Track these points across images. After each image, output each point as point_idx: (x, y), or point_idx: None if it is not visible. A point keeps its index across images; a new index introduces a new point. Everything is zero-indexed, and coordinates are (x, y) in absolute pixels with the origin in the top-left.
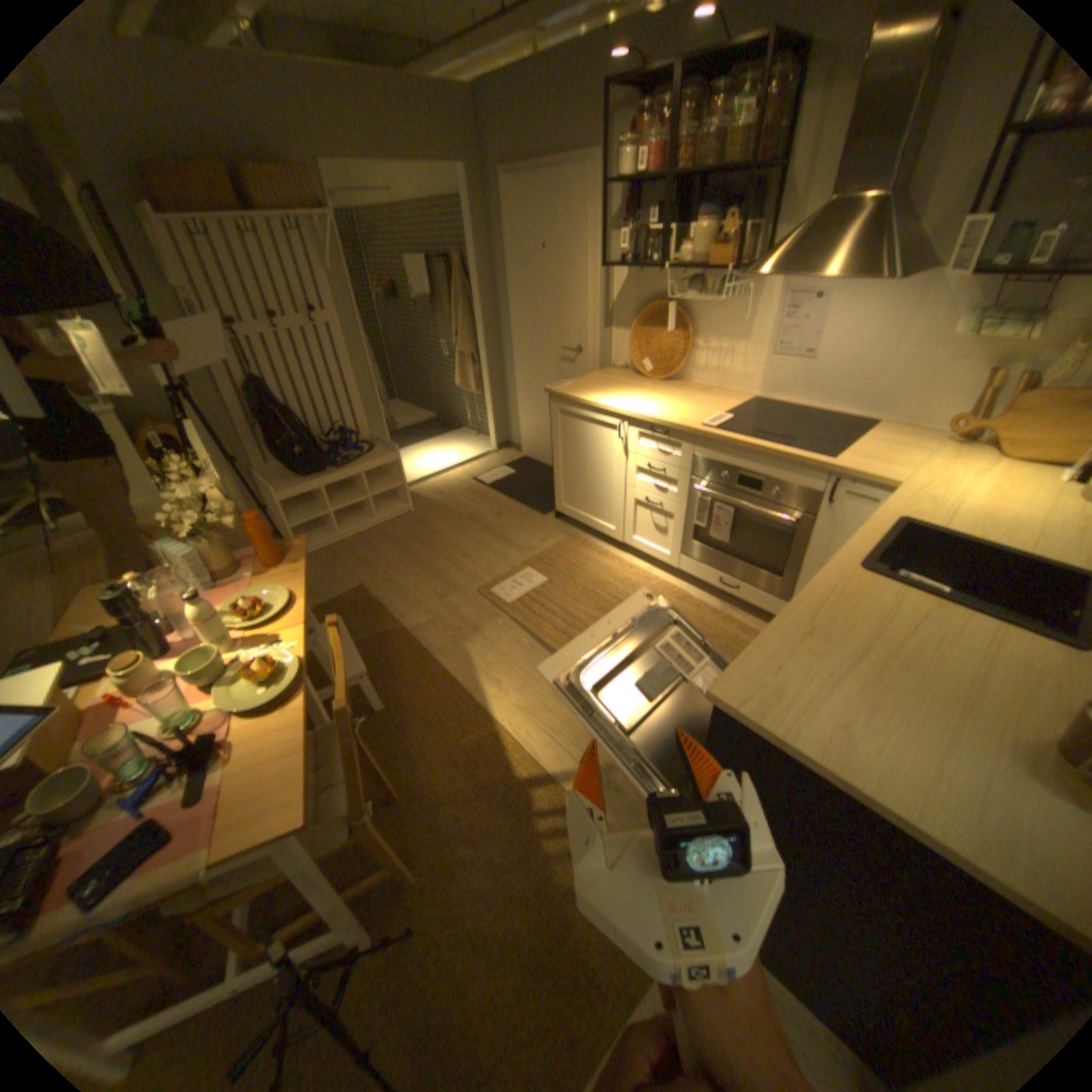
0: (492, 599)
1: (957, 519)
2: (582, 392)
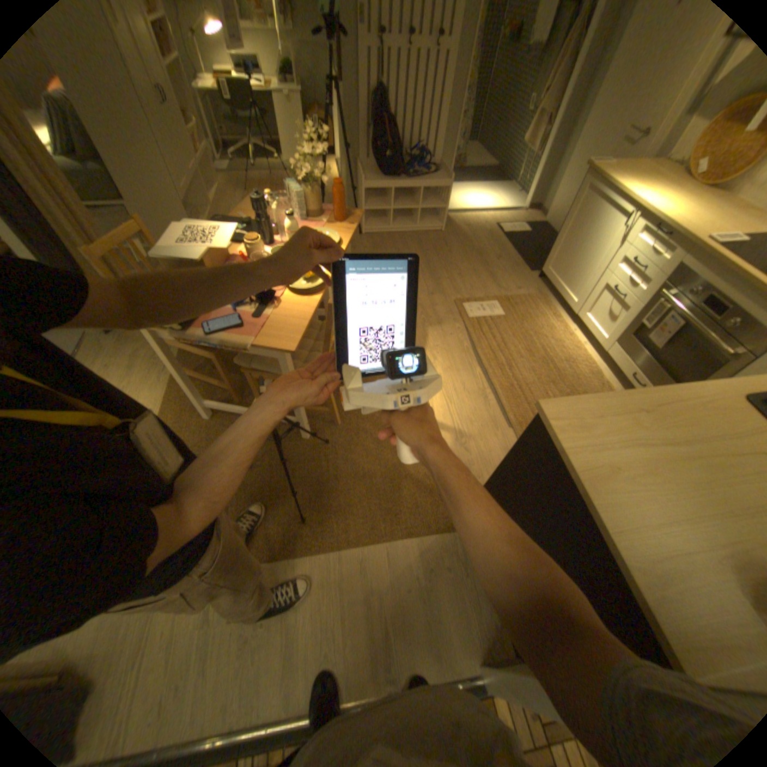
0: (460, 310)
1: None
2: (619, 173)
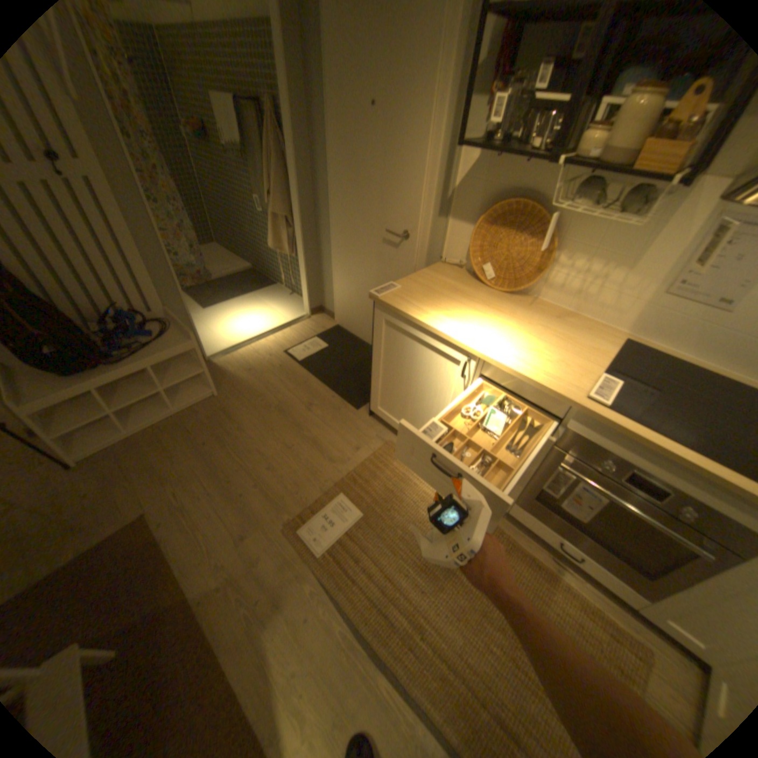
0: (300, 547)
1: None
2: (417, 303)
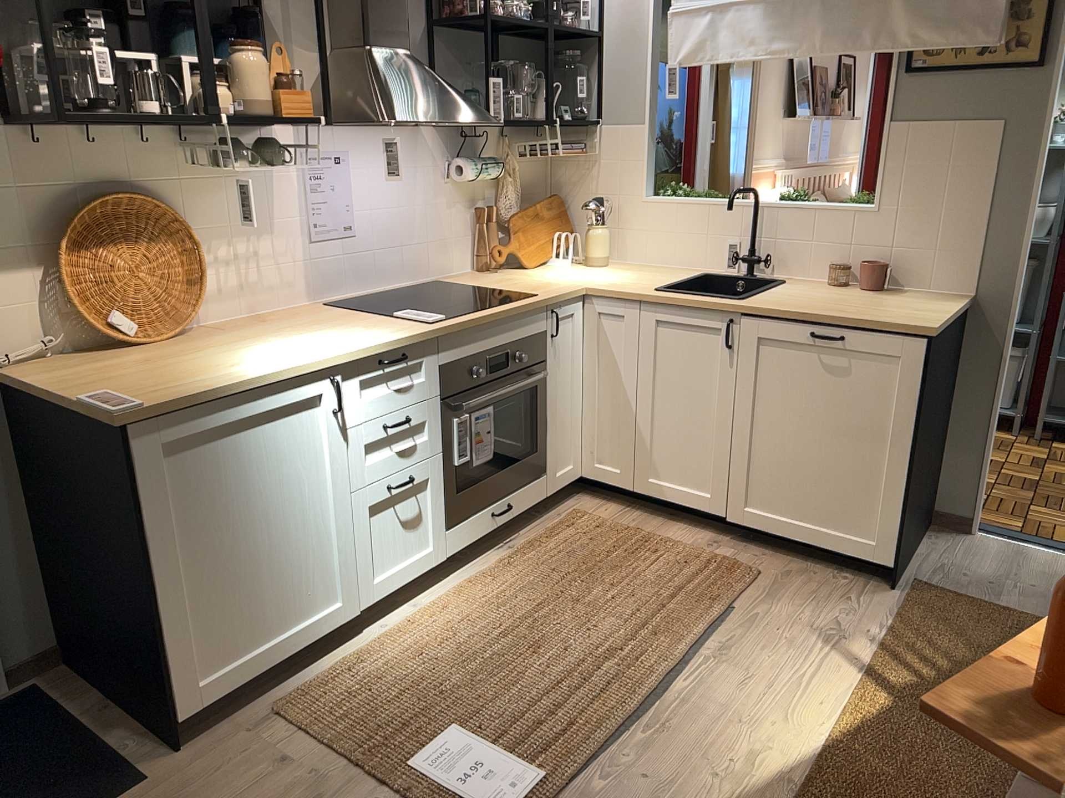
0: None
1: (644, 283)
2: (183, 382)
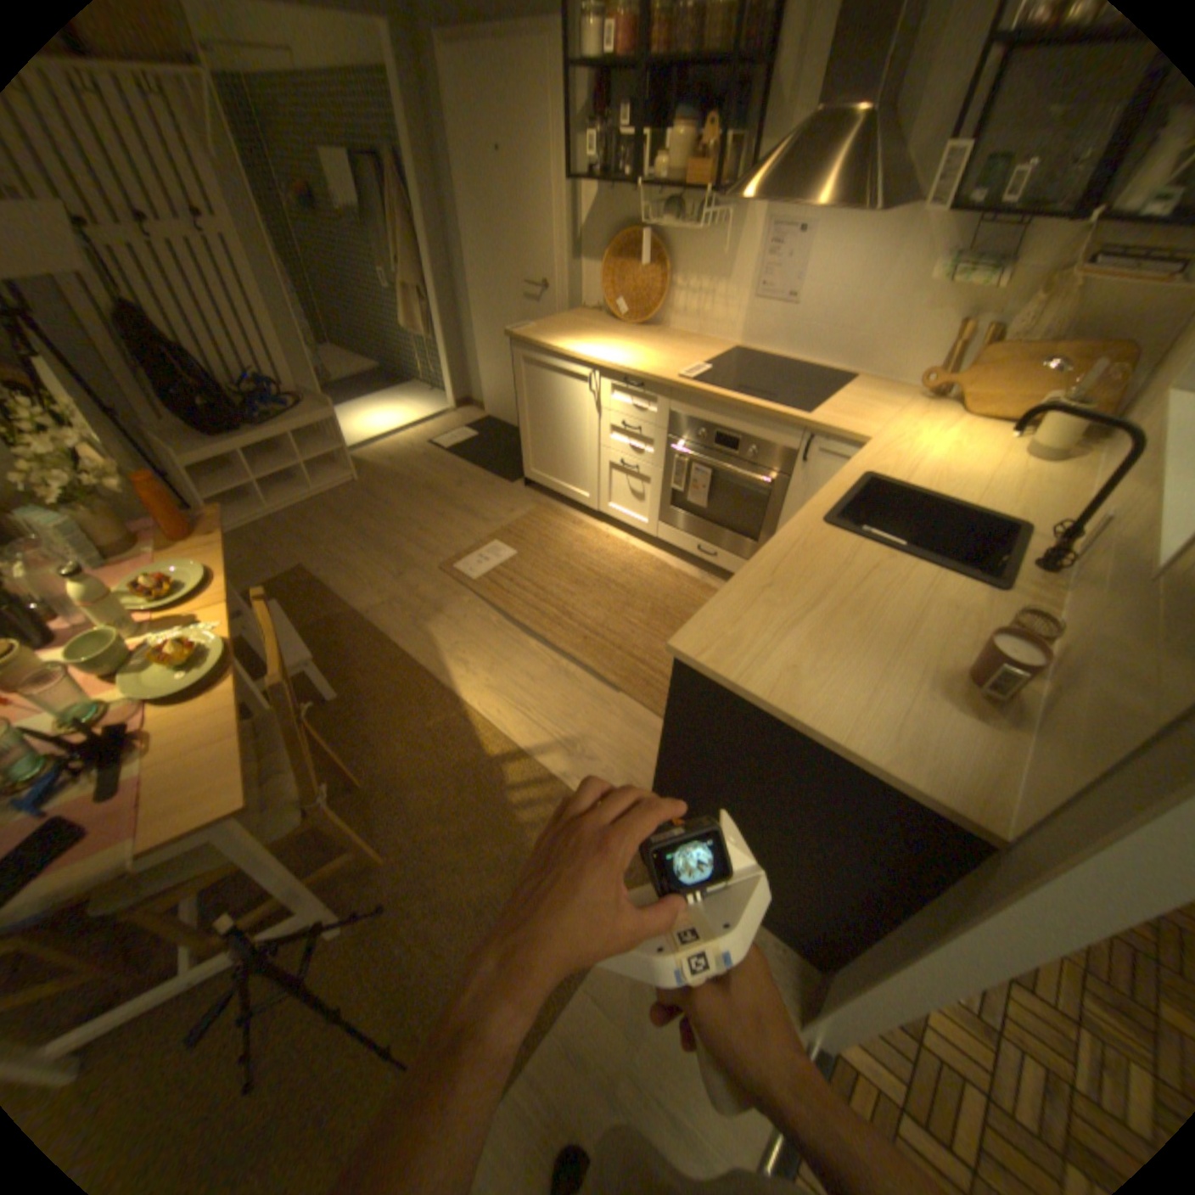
0: (456, 576)
1: (916, 474)
2: (548, 336)
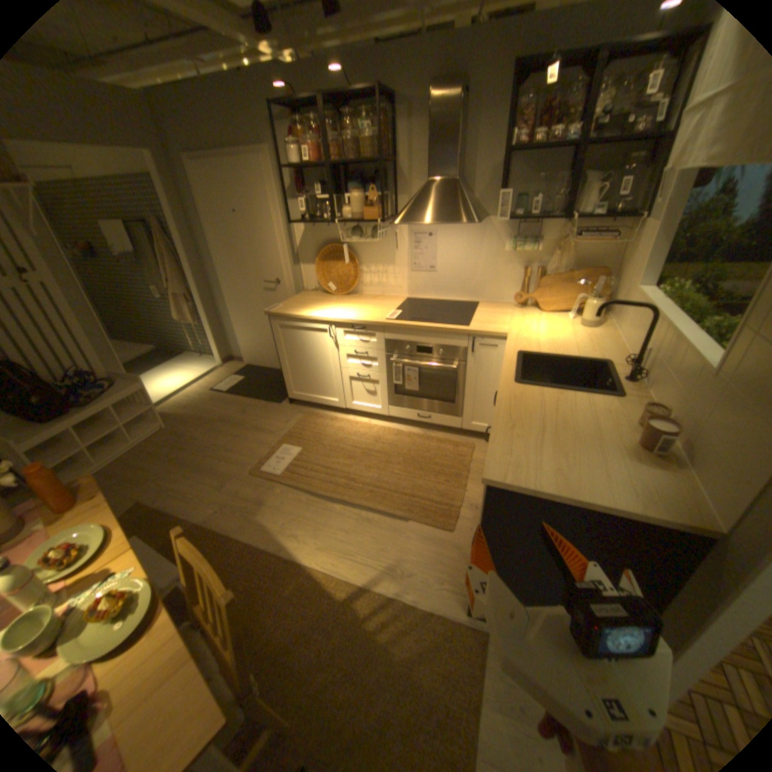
0: (264, 476)
1: (540, 347)
2: (293, 310)
